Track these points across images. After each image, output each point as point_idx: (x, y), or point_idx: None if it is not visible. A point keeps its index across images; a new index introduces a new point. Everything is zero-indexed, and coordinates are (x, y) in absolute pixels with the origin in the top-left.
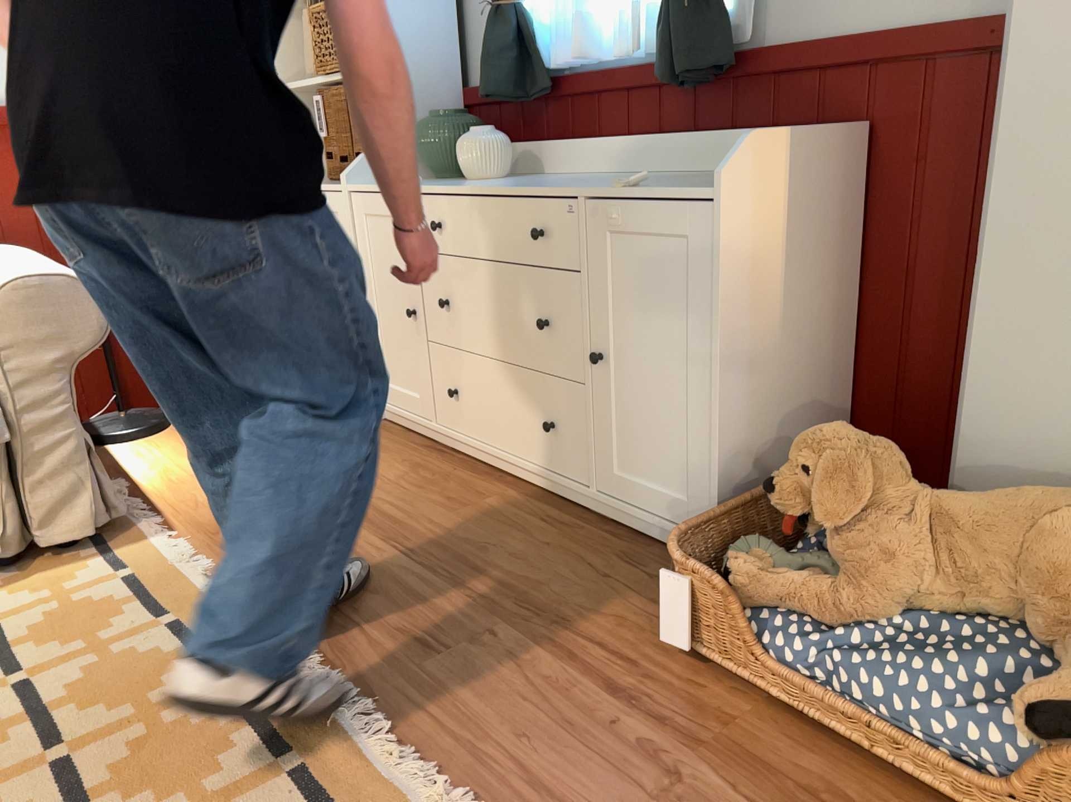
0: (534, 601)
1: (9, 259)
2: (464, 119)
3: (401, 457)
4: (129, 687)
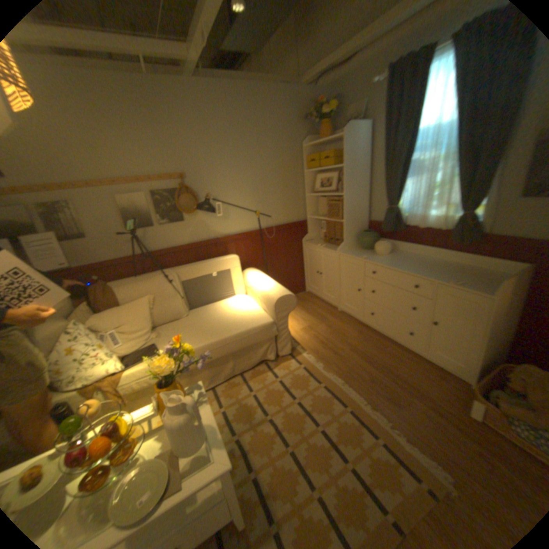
0: (420, 392)
1: (261, 279)
2: (374, 234)
3: (353, 328)
4: (325, 409)
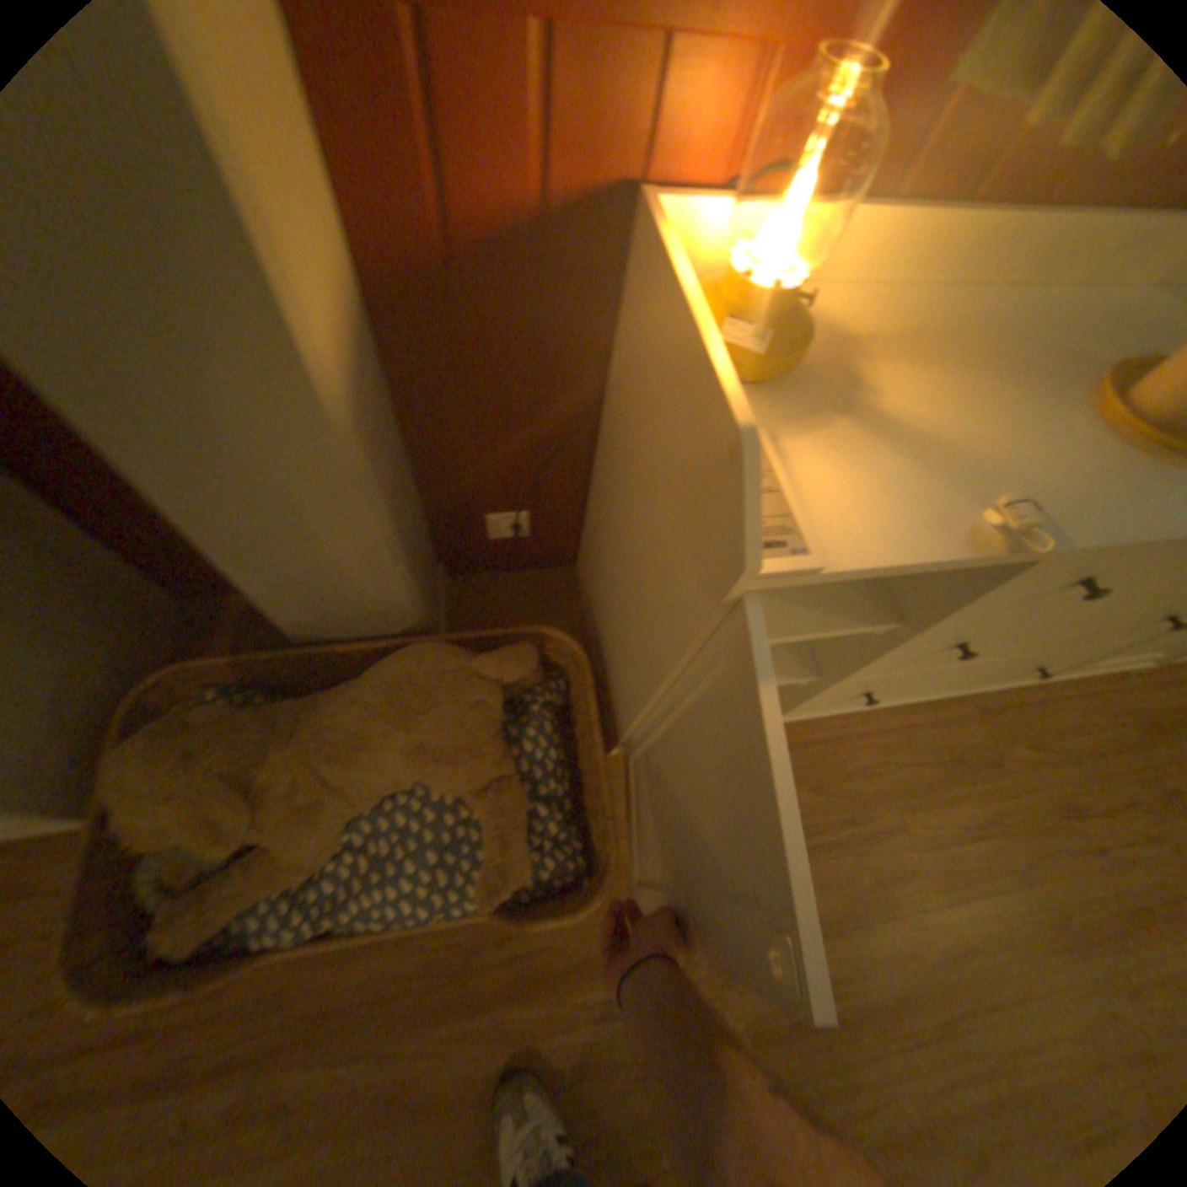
0: None
1: None
2: None
3: None
4: None
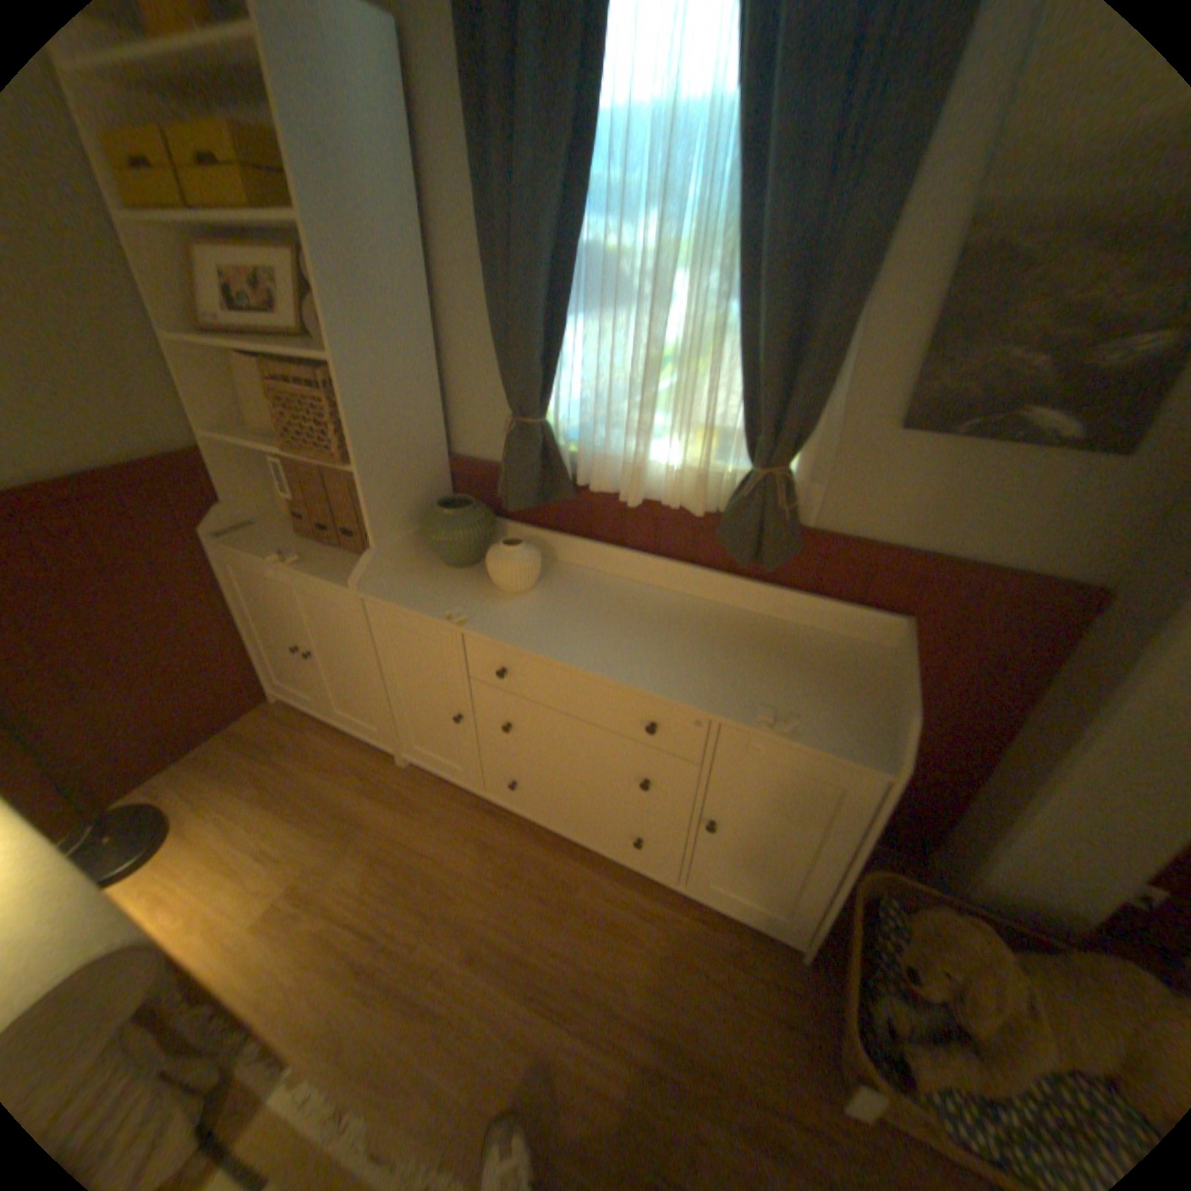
0: (704, 1065)
1: None
2: (480, 515)
3: (461, 832)
4: None
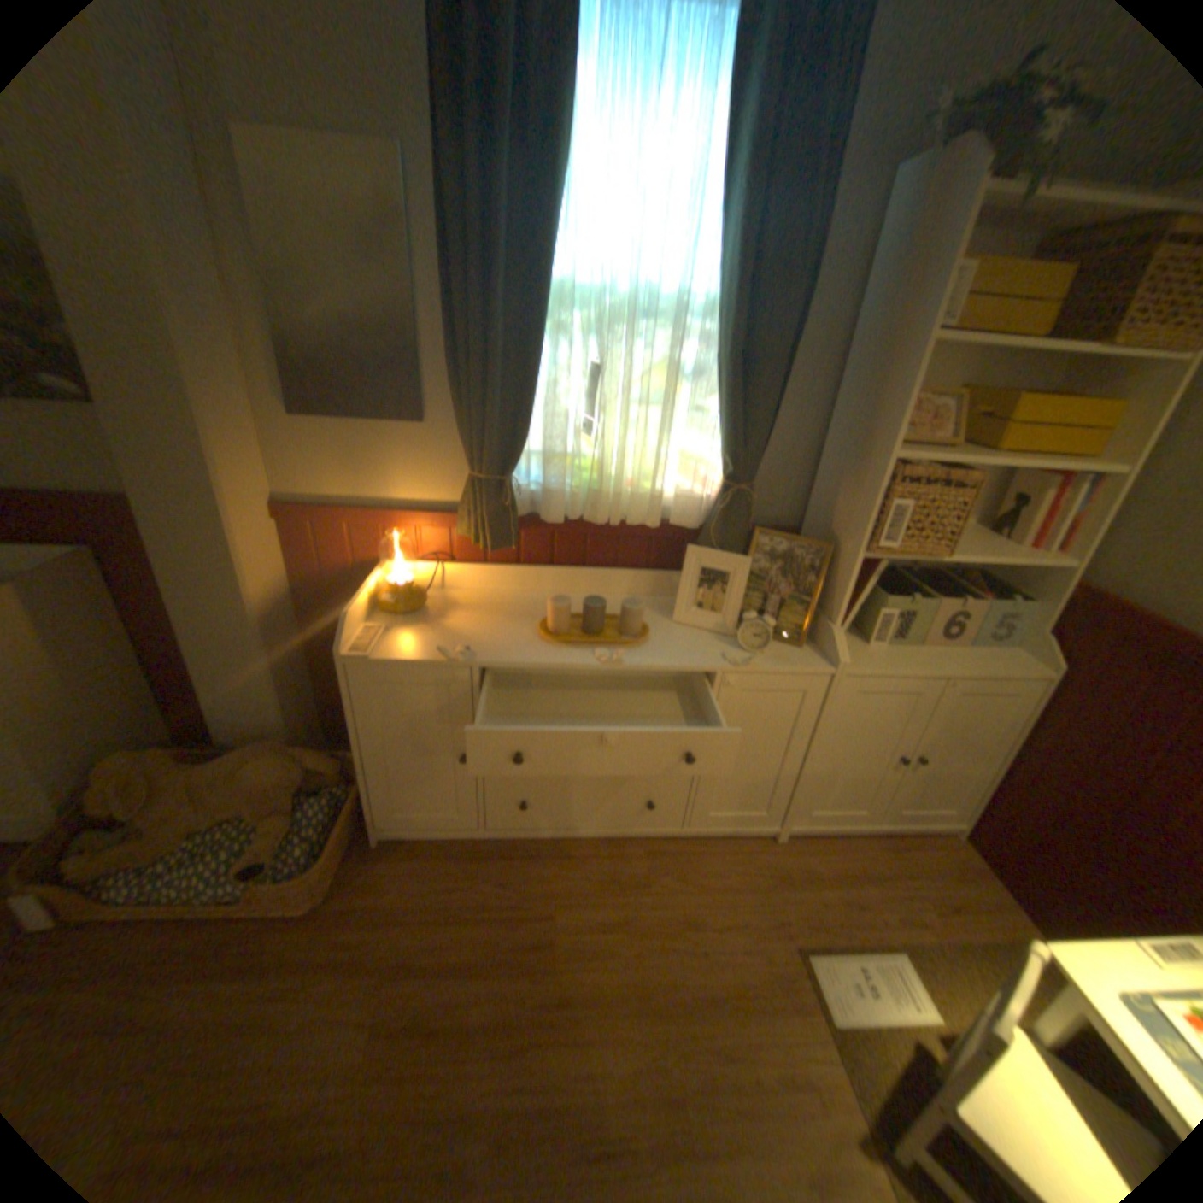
0: None
1: None
2: None
3: None
4: None
